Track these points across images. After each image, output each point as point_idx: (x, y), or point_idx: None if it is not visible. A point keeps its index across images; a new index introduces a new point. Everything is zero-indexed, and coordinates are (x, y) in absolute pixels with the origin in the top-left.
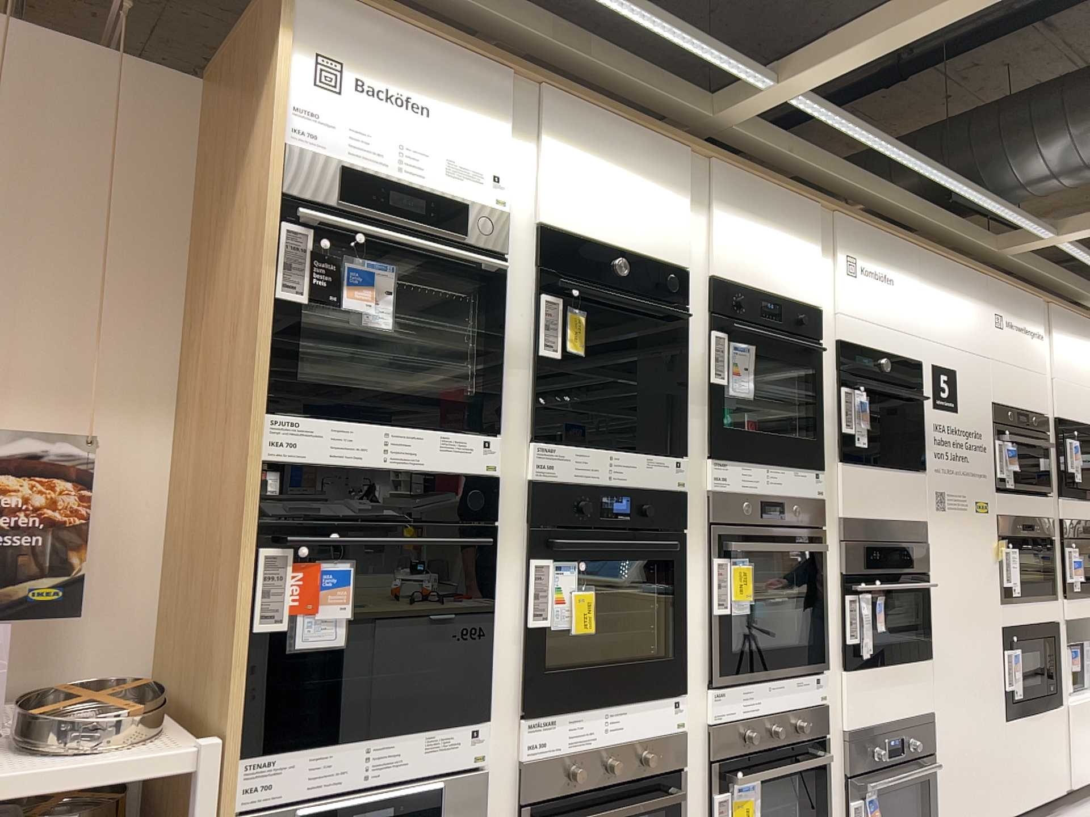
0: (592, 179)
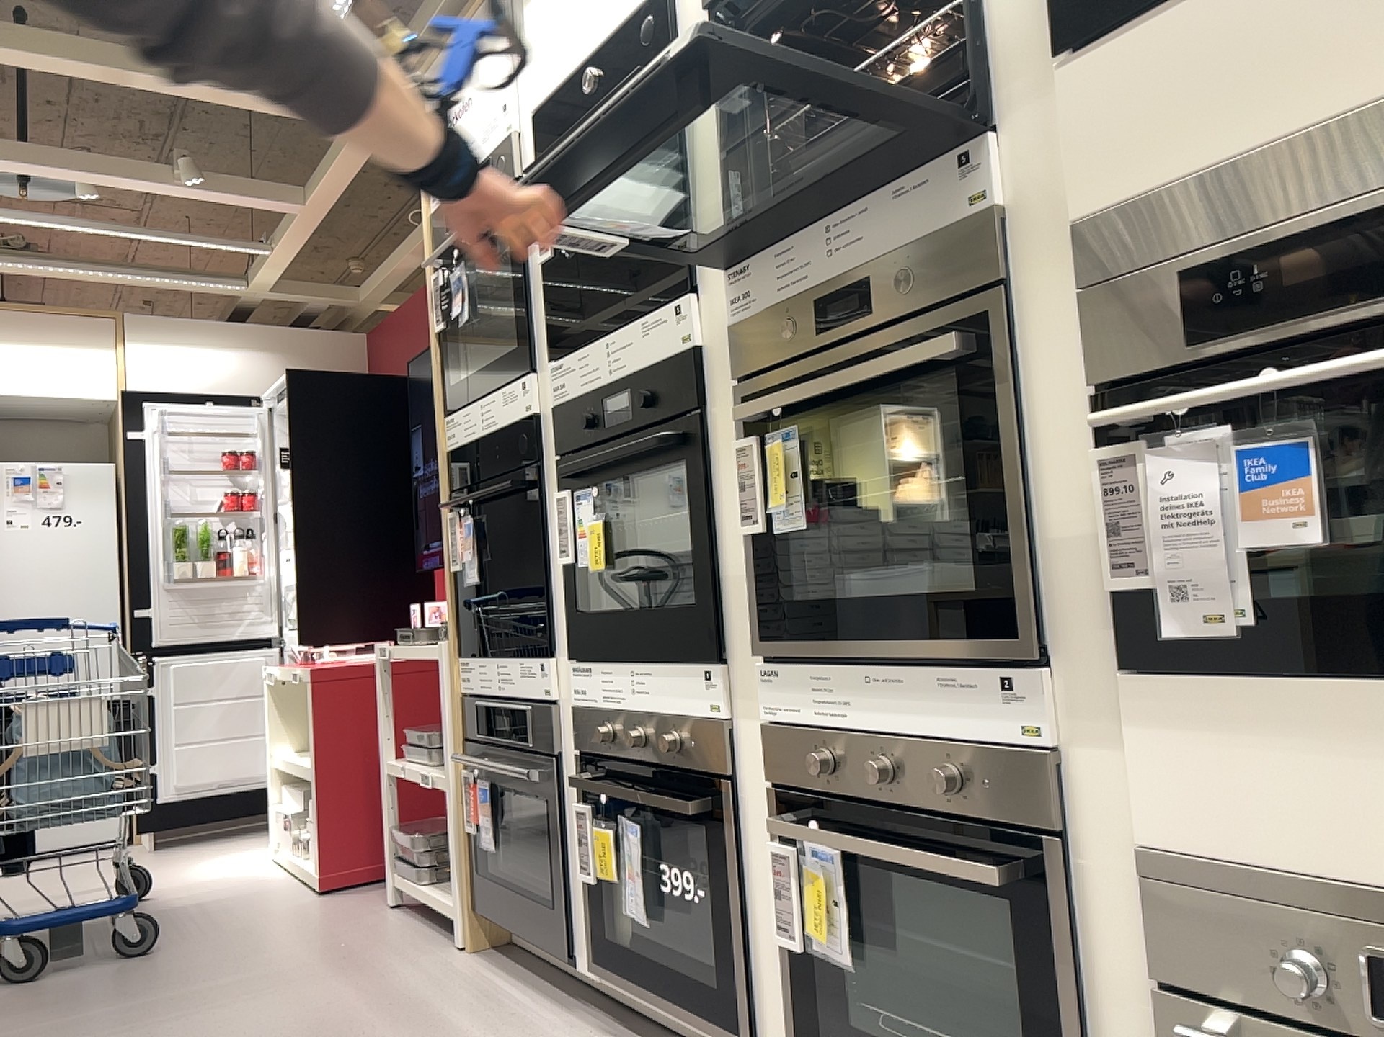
0: None
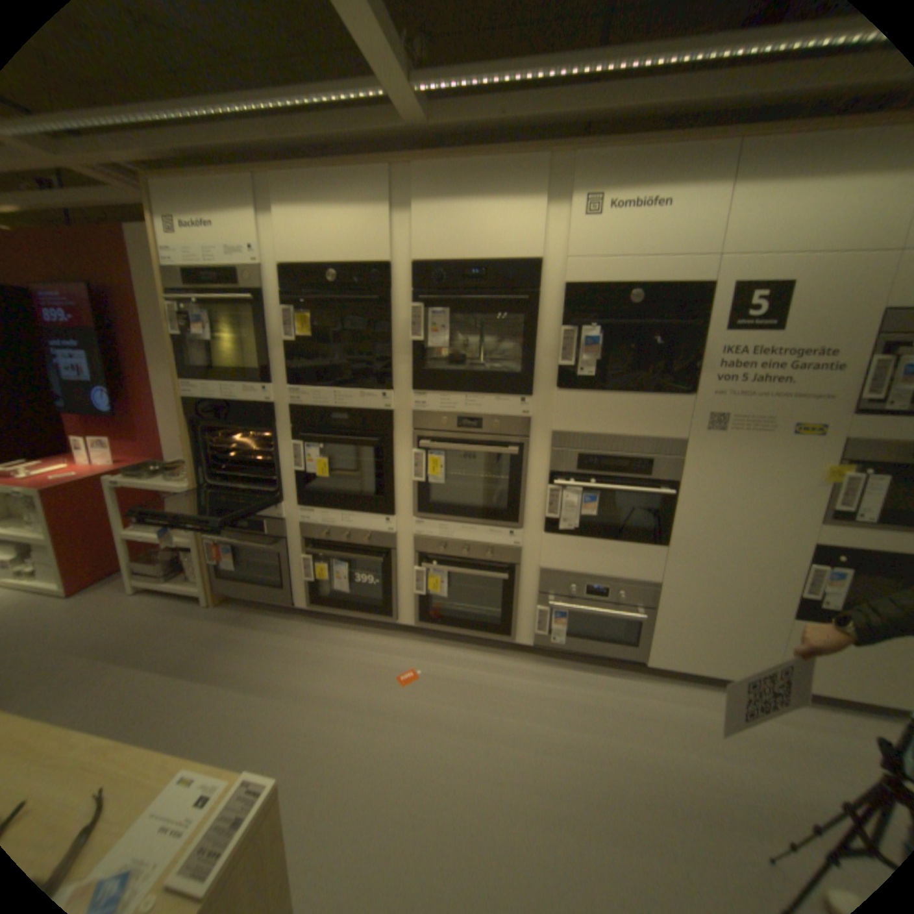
0: (307, 216)
